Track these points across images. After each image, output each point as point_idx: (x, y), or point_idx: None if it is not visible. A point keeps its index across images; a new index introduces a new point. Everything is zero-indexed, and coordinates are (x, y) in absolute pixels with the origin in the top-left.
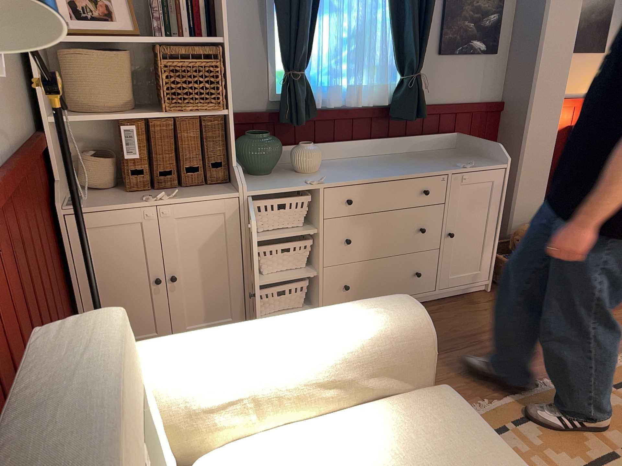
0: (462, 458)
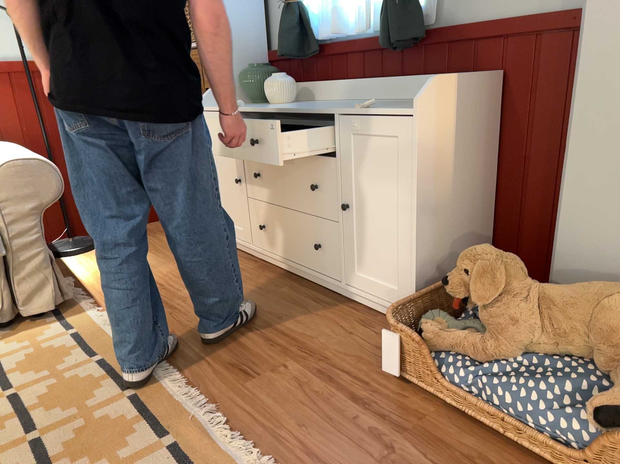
0: None
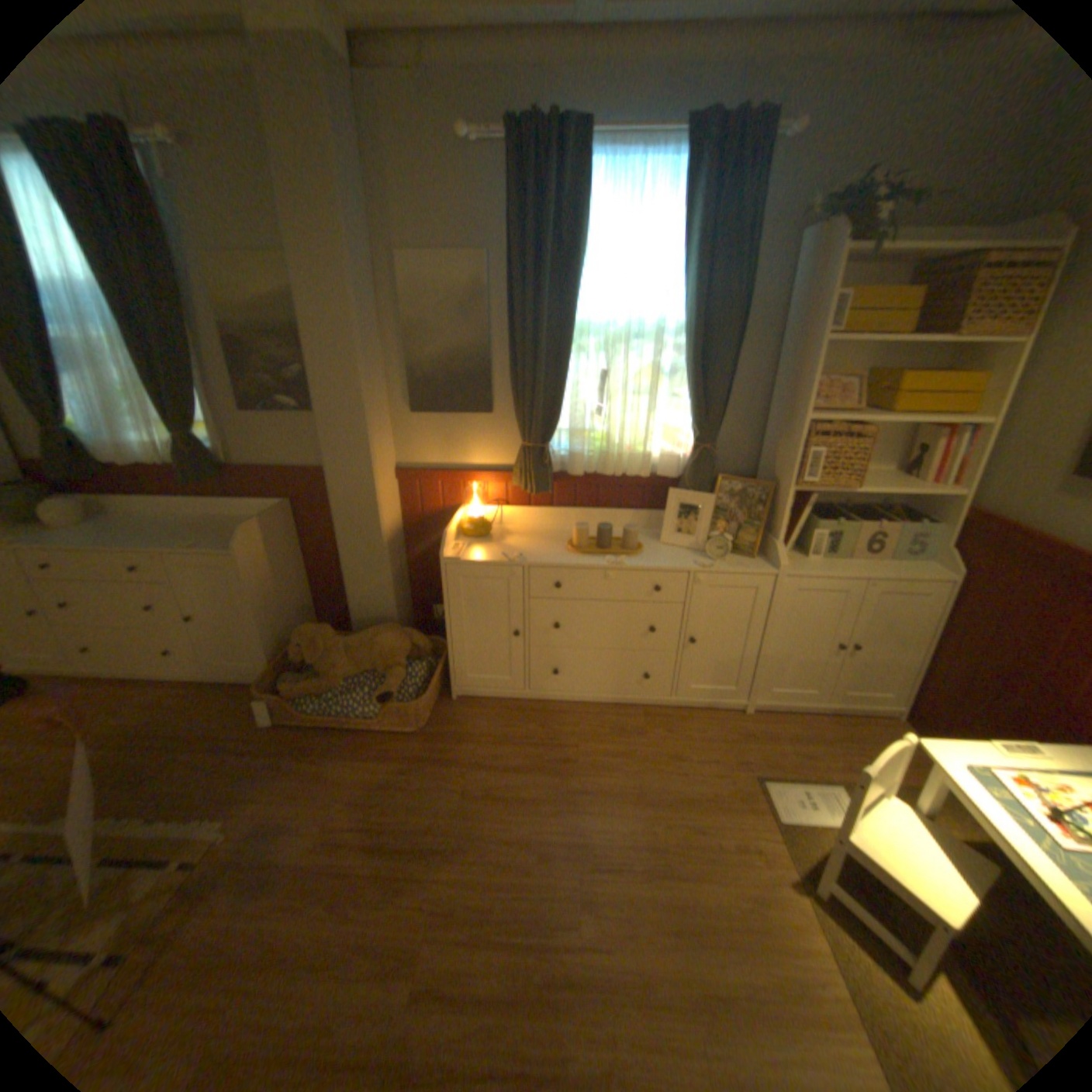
0: None
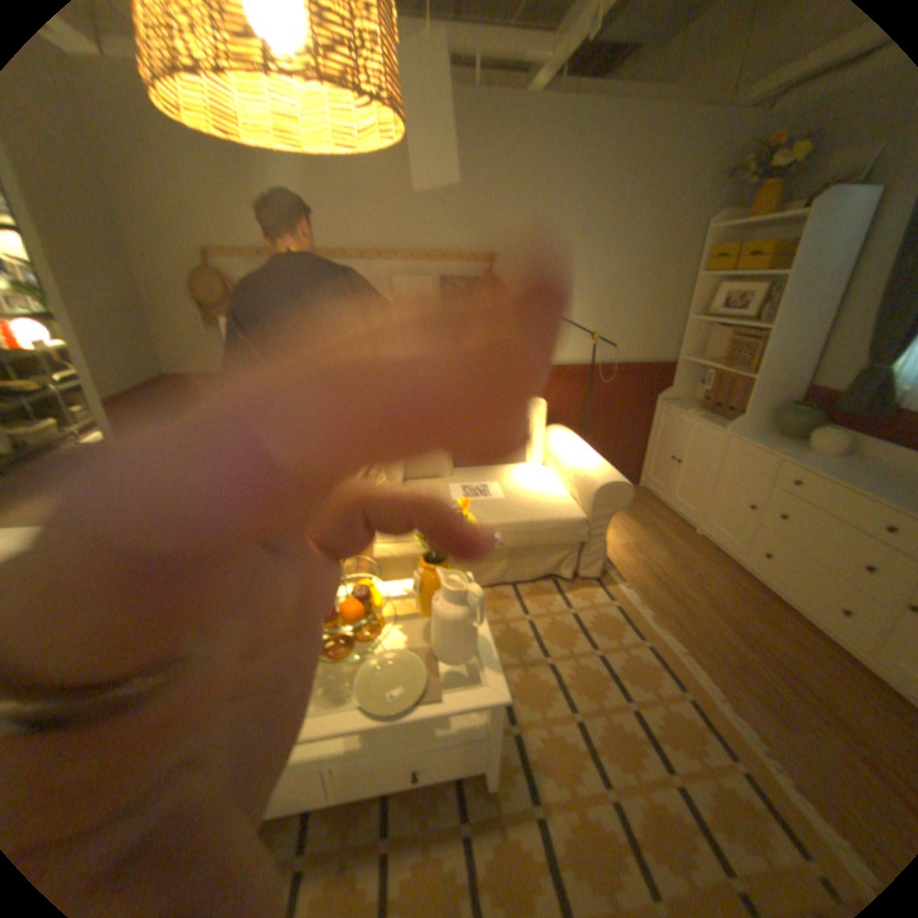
0: (535, 506)
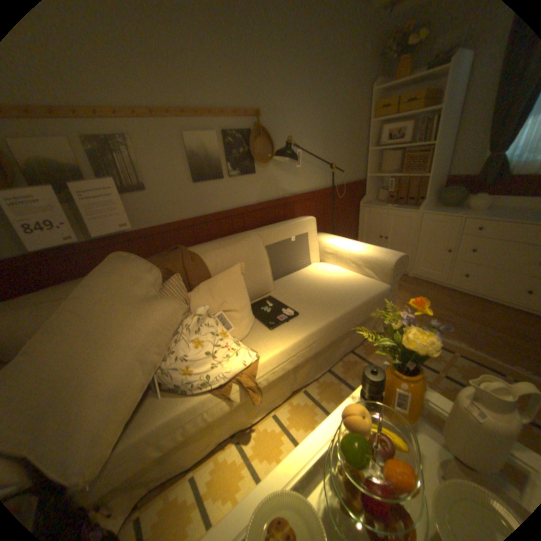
0: (356, 290)
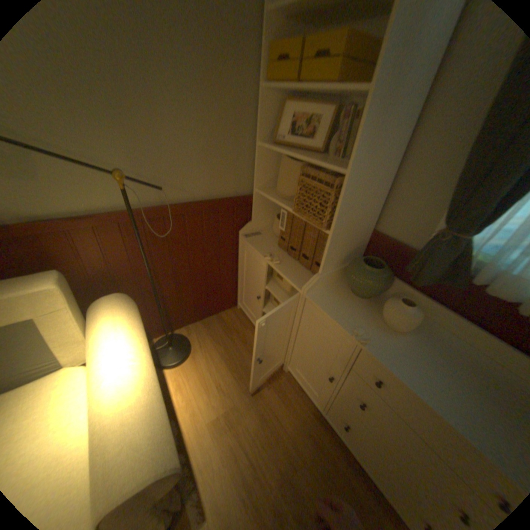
0: None
